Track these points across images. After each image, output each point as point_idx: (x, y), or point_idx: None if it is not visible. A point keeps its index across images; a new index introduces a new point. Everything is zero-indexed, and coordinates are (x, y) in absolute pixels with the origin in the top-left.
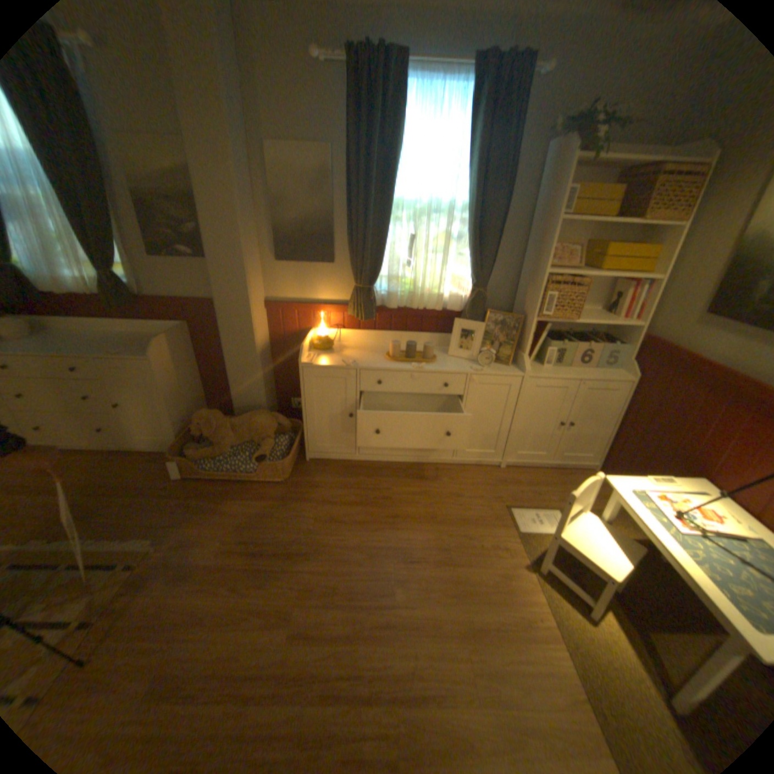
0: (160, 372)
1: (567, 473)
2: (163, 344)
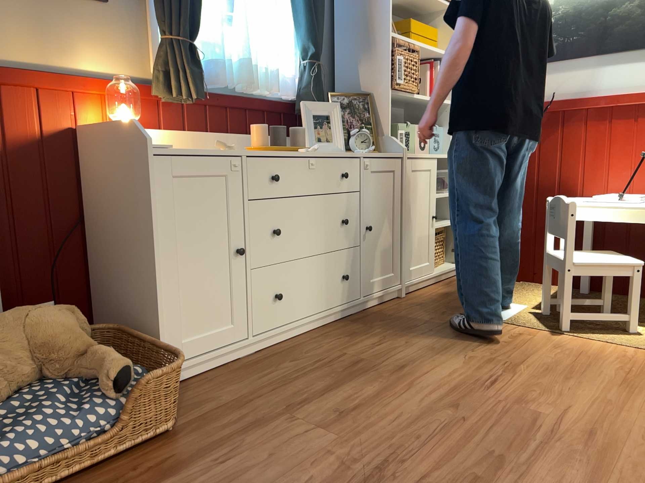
0: None
1: (447, 282)
2: None
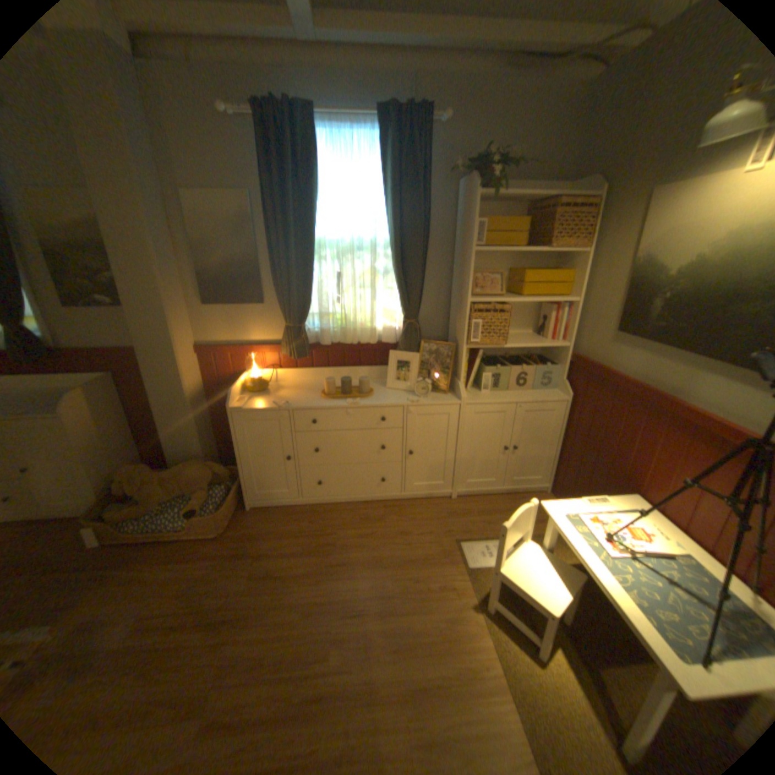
0: (75, 429)
1: (518, 497)
2: (78, 399)
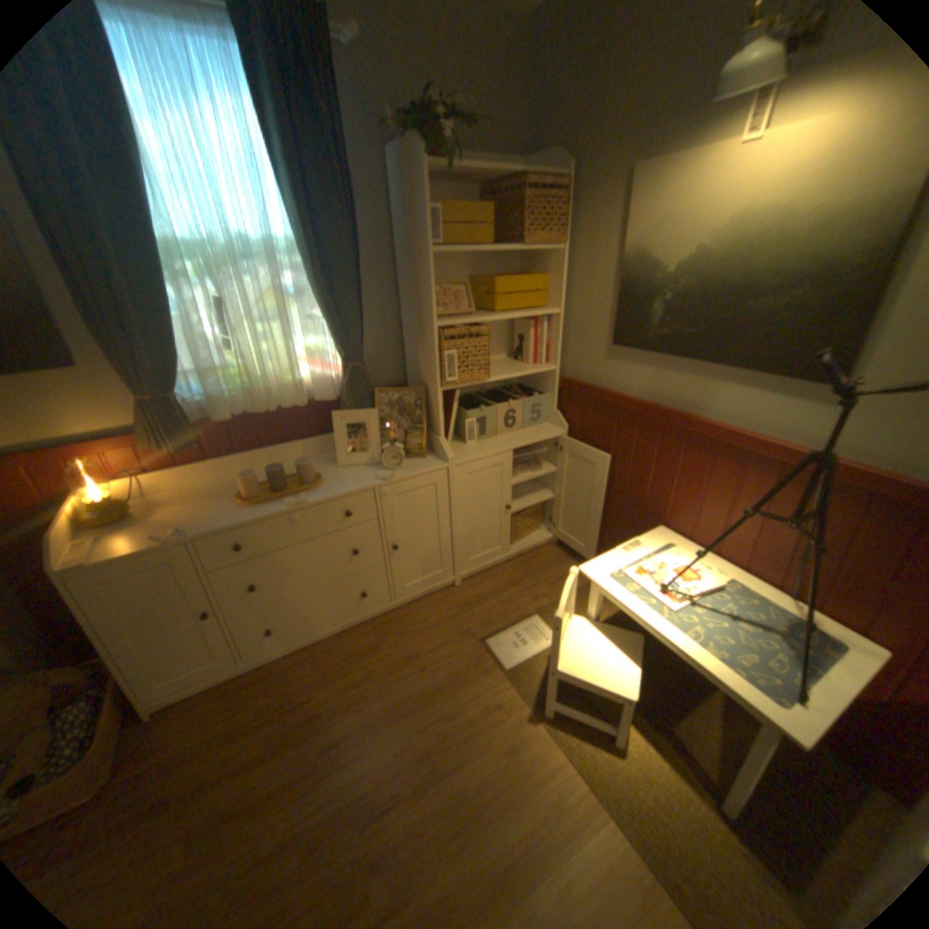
0: None
1: (528, 558)
2: None
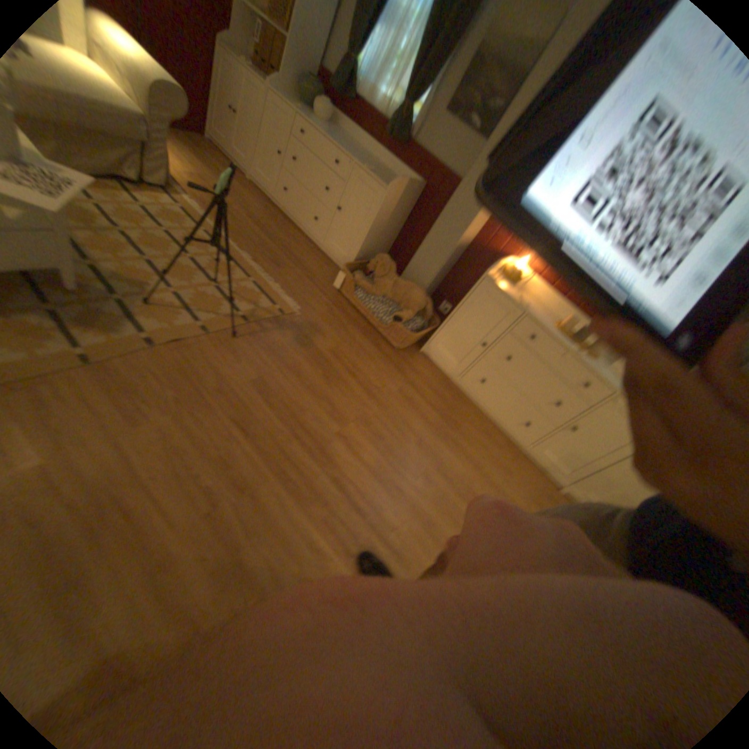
0: (385, 206)
1: None
2: (403, 187)
